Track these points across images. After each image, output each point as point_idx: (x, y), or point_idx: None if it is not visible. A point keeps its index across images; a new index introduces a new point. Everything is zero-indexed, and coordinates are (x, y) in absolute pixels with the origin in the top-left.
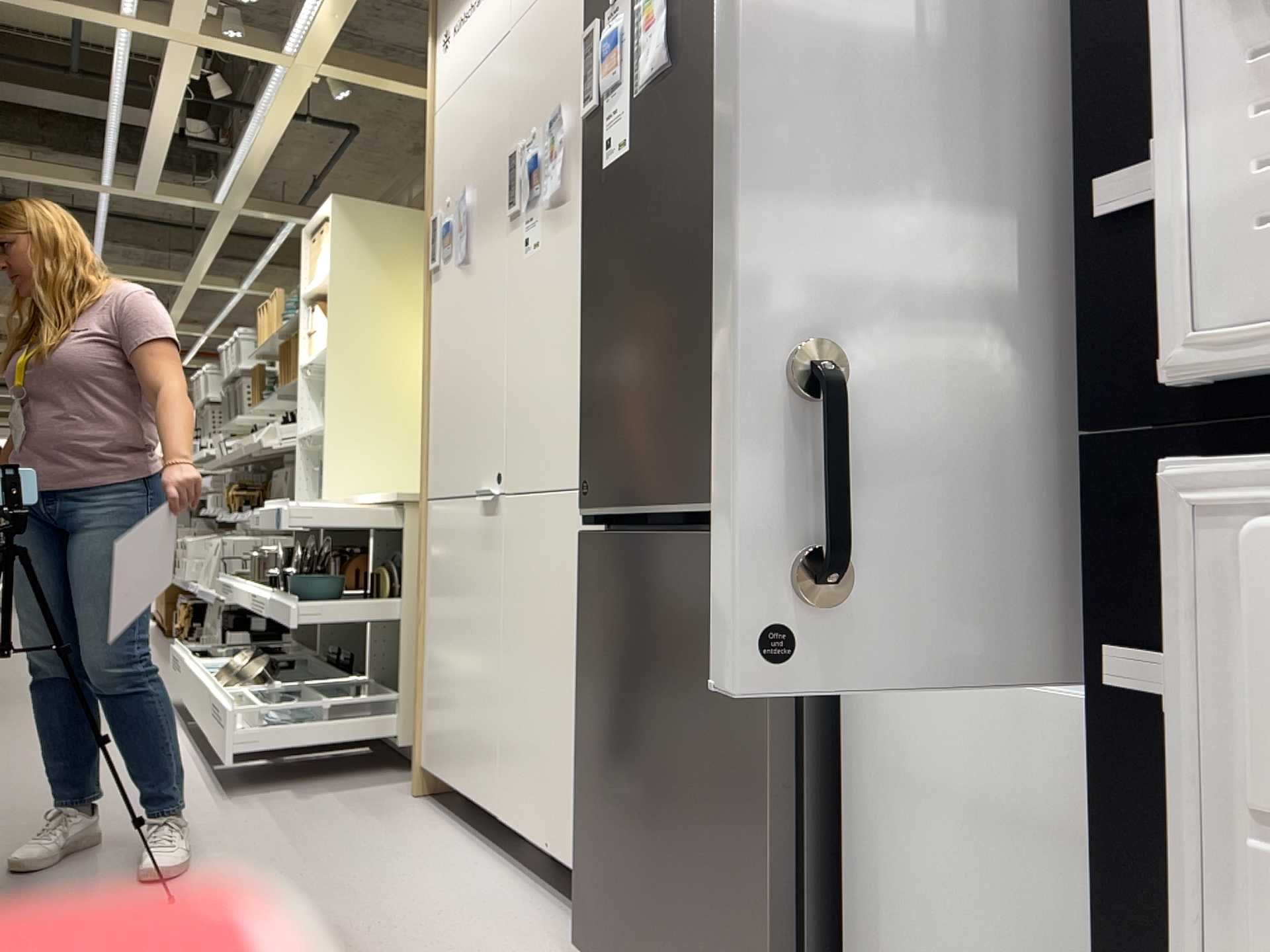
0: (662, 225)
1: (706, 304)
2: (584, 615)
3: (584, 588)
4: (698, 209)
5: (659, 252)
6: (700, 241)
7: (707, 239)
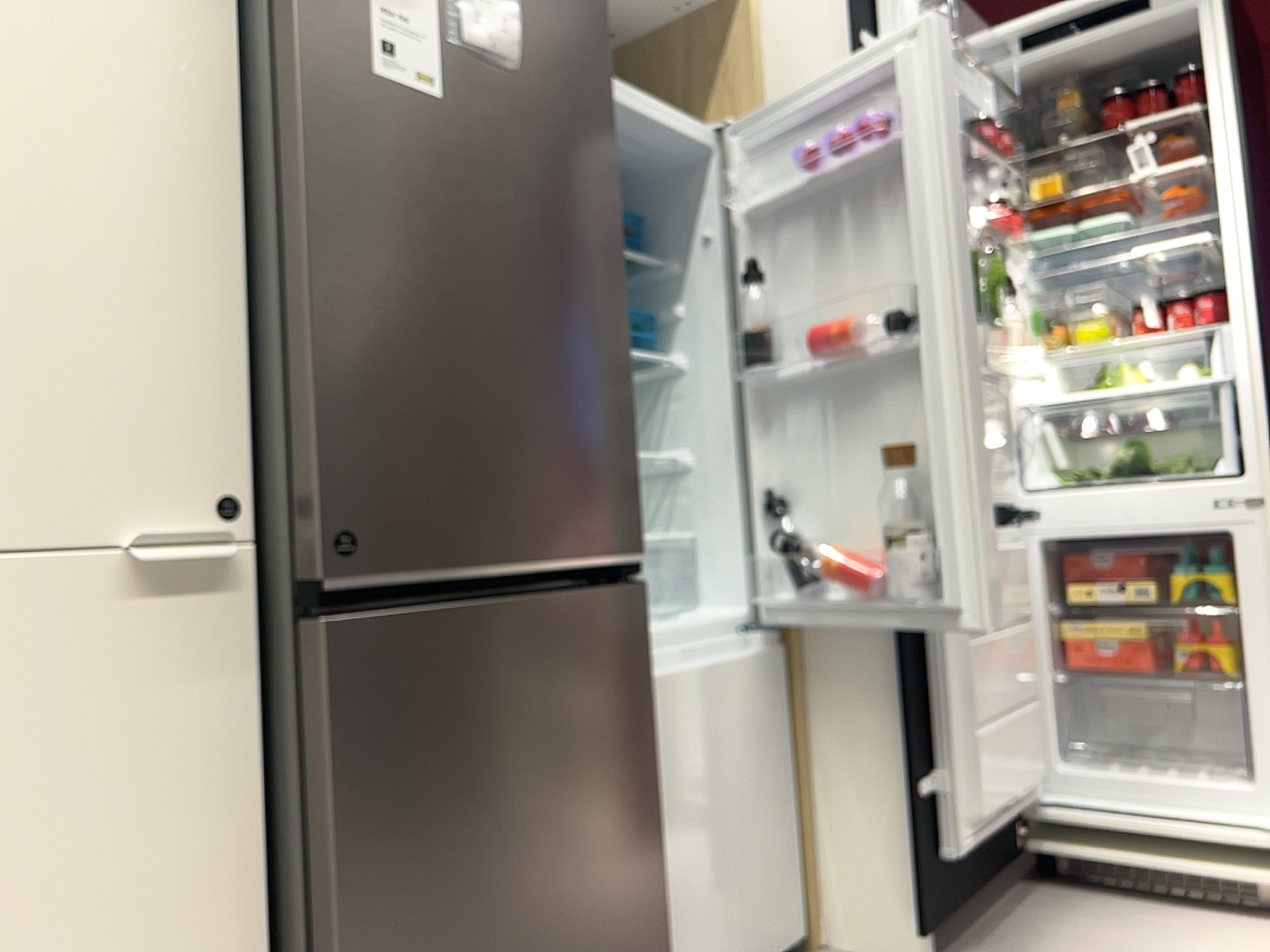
0: (505, 234)
1: (572, 355)
2: (347, 751)
3: (345, 706)
4: (557, 251)
5: (504, 264)
6: (561, 286)
7: (569, 289)
